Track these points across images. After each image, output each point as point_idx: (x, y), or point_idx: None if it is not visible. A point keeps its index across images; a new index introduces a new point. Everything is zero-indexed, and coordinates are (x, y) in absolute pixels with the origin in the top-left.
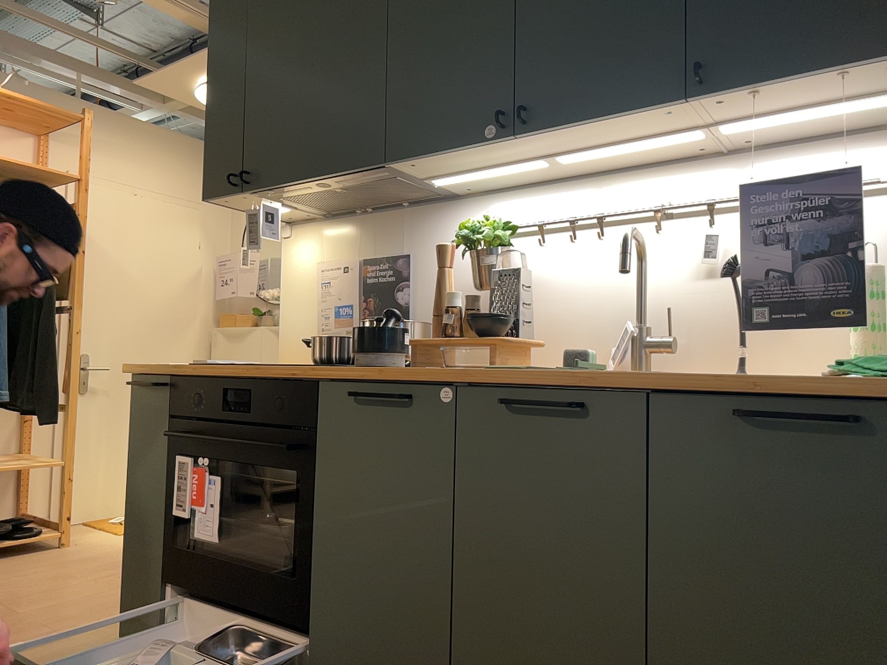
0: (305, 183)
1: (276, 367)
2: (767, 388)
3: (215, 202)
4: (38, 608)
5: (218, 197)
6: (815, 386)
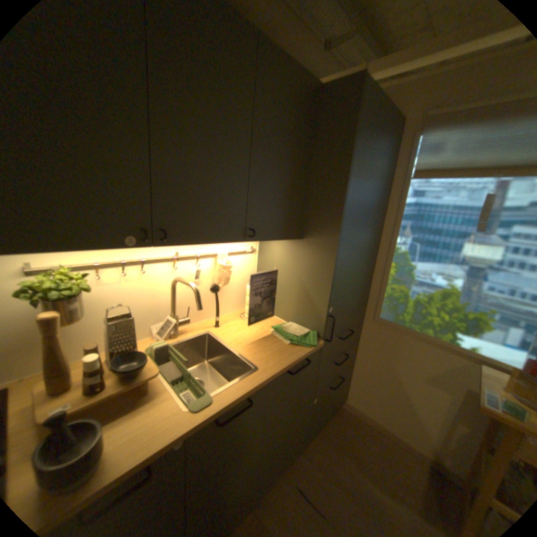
0: None
1: None
2: (295, 363)
3: None
4: None
5: None
6: (298, 355)
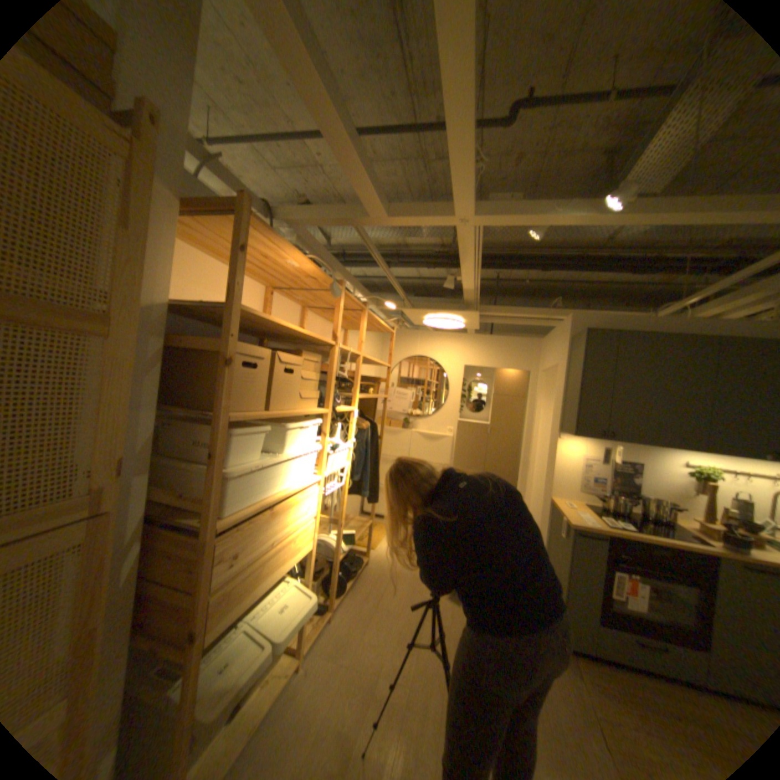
0: (647, 445)
1: (683, 543)
2: None
3: (576, 436)
4: (450, 621)
5: (584, 436)
6: None
